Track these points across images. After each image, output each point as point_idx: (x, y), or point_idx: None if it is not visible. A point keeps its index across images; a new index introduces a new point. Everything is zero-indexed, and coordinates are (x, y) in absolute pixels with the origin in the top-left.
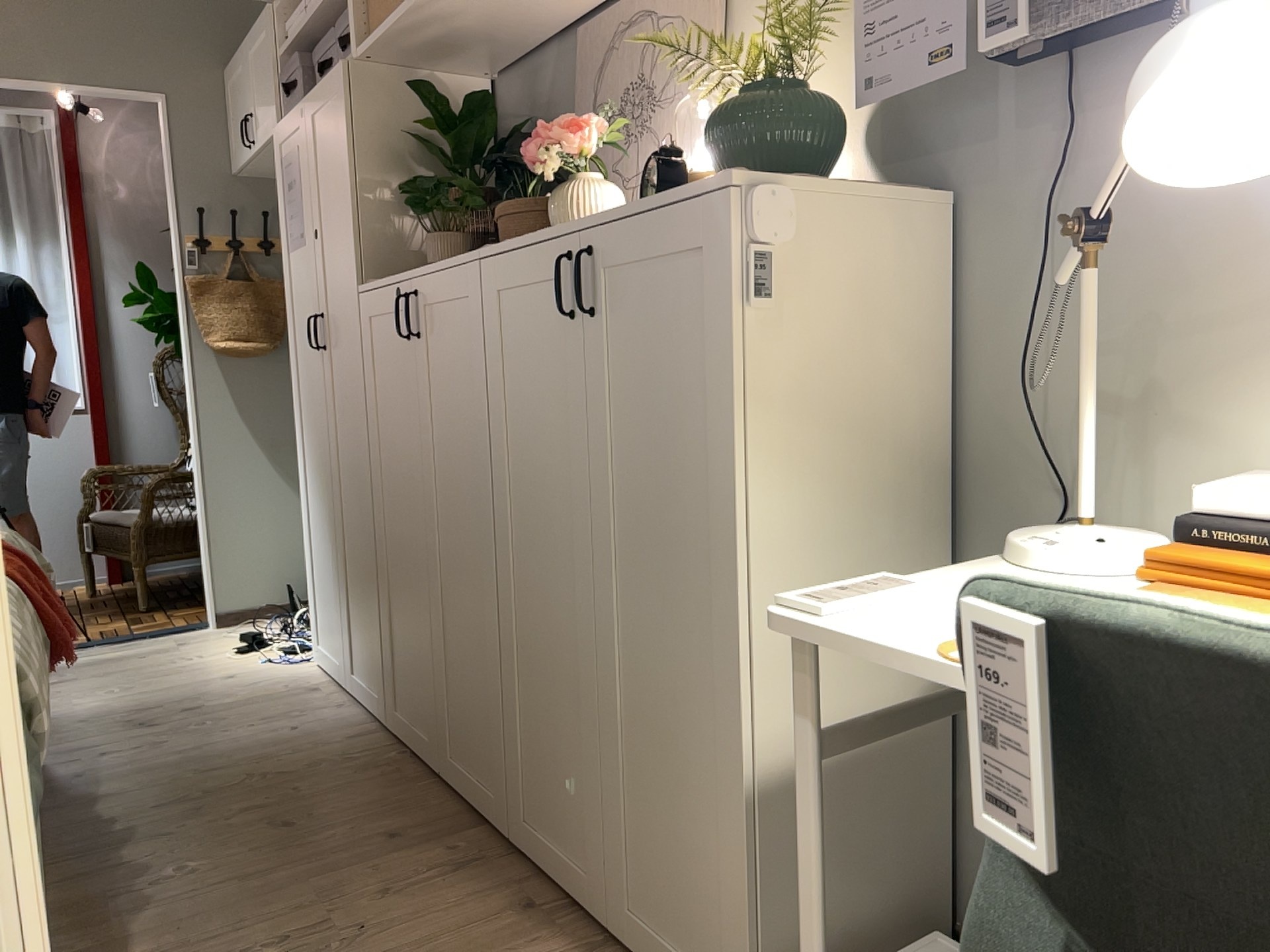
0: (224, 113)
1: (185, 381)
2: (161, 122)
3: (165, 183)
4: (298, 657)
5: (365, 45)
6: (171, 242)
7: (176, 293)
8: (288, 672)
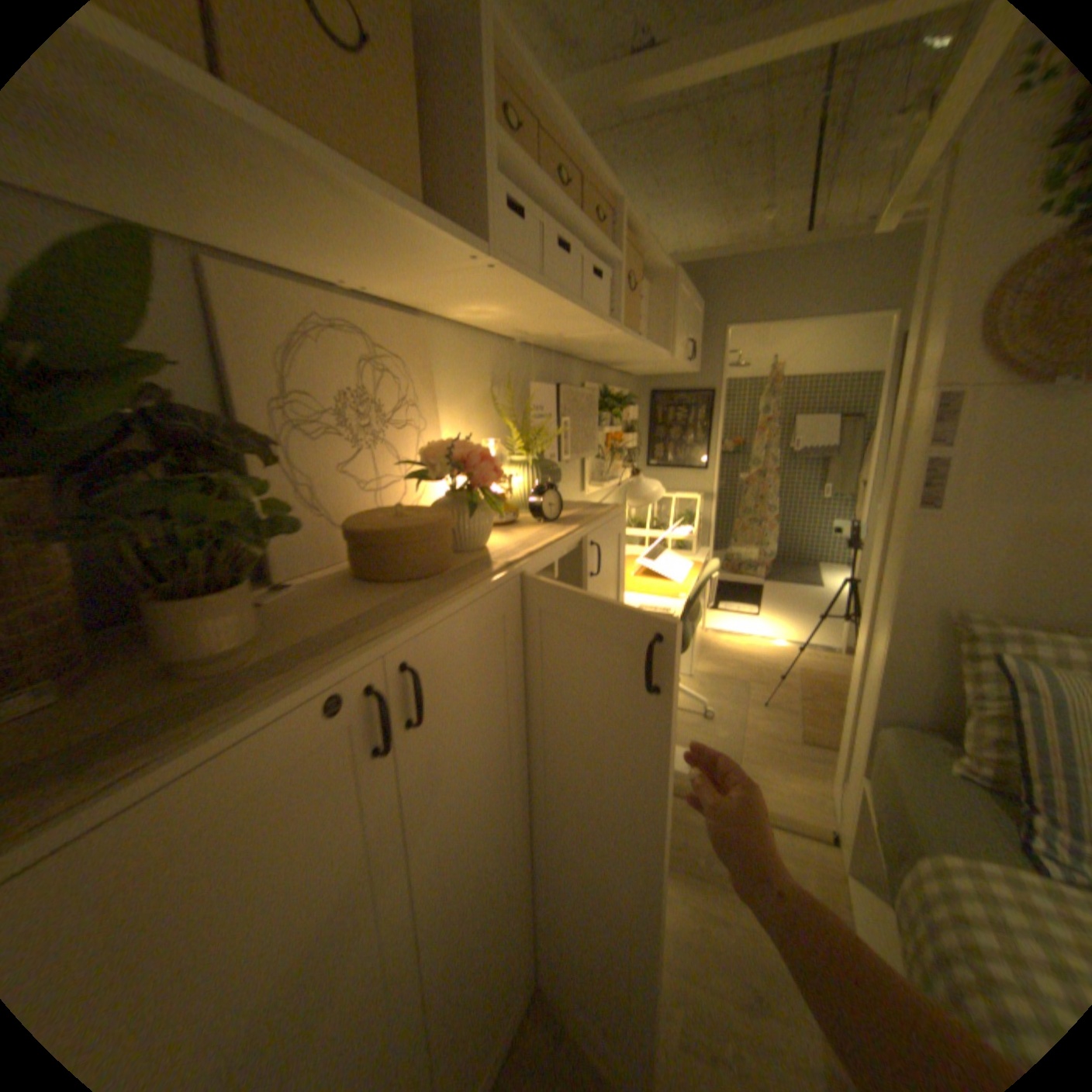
0: None
1: None
2: None
3: None
4: None
5: None
6: None
7: None
8: None
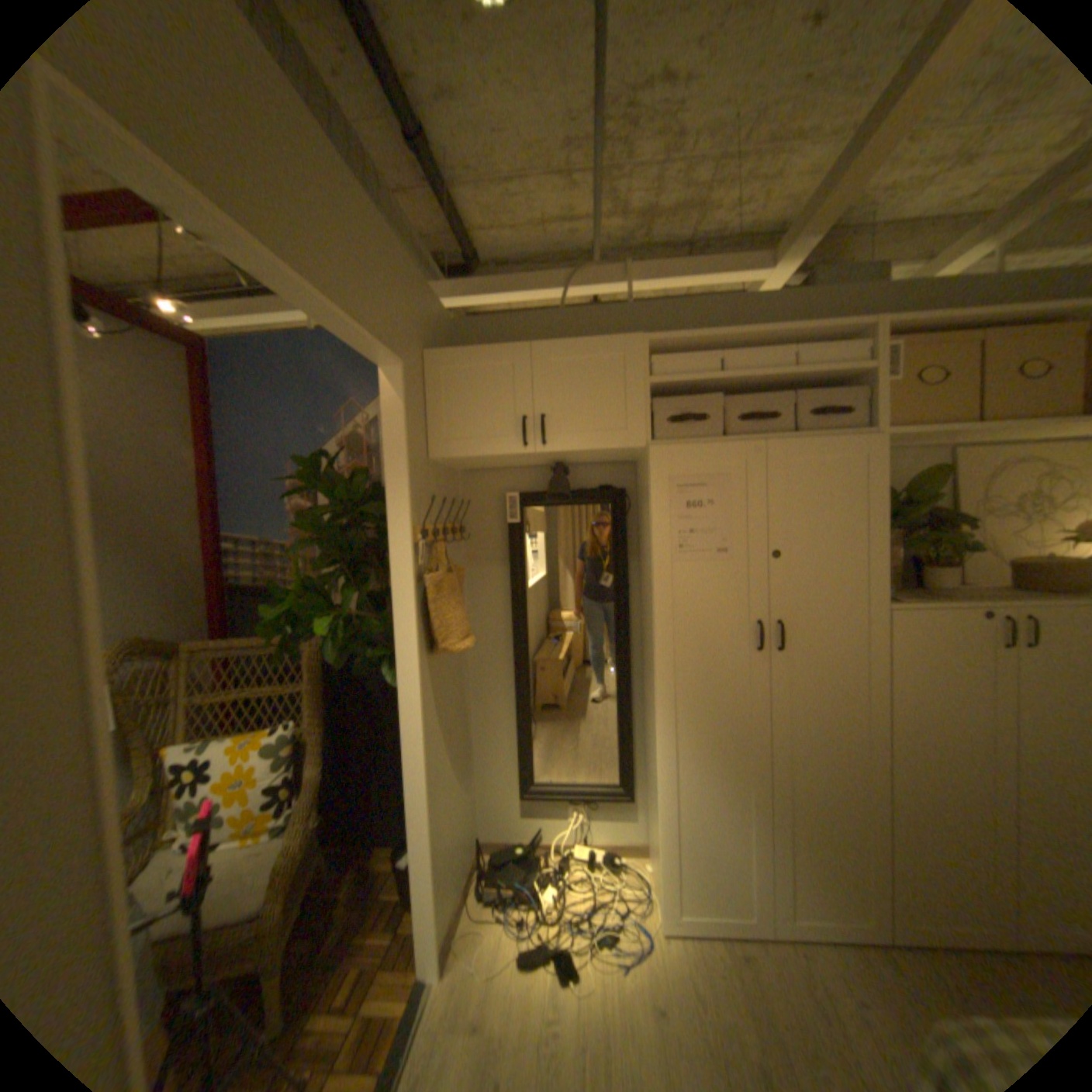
0: (425, 395)
1: (402, 699)
2: (392, 393)
3: (385, 464)
4: (630, 945)
5: (914, 432)
6: (392, 533)
7: (396, 594)
8: (679, 965)
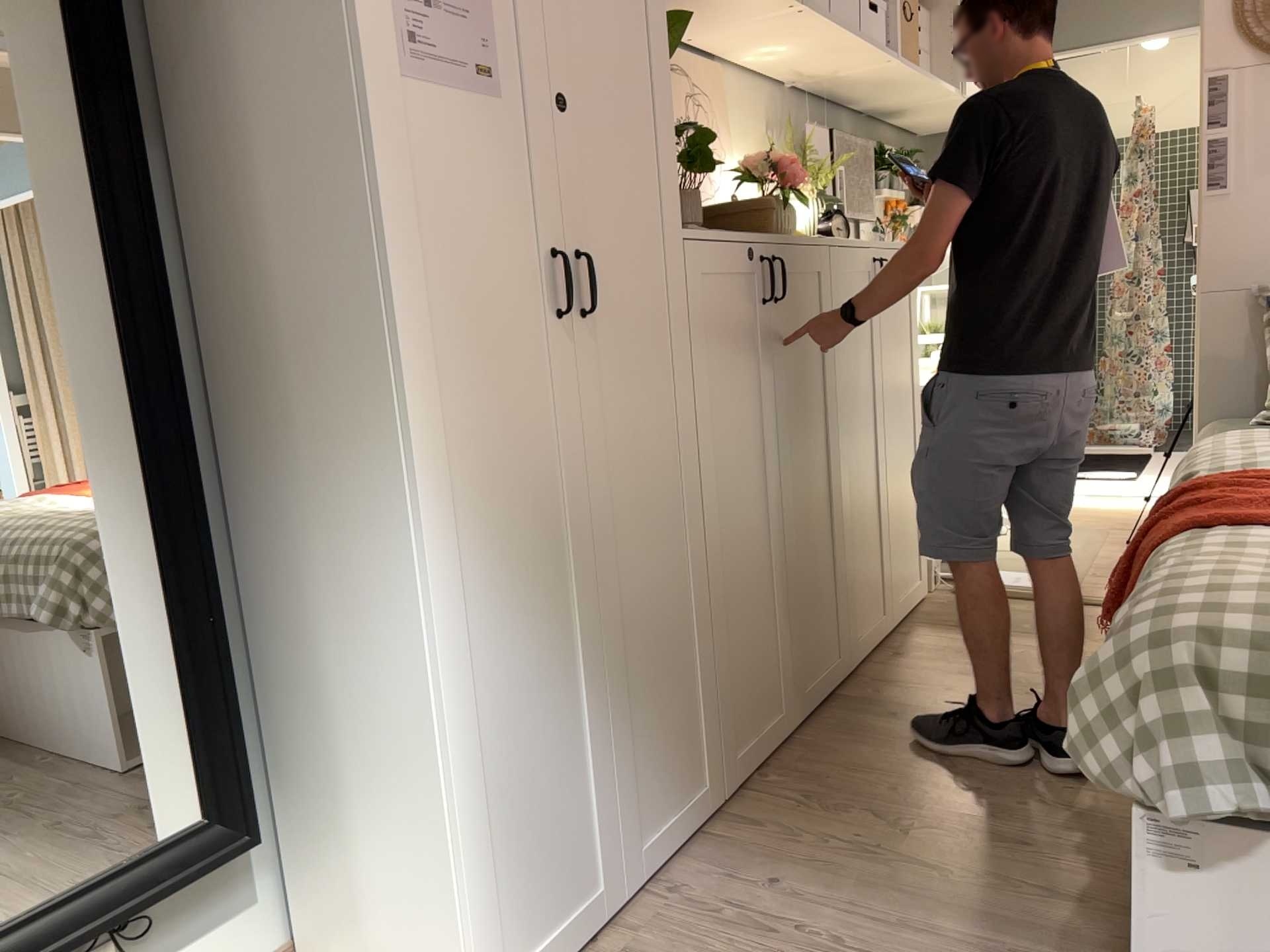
0: None
1: None
2: None
3: None
4: None
5: None
6: None
7: None
8: None
